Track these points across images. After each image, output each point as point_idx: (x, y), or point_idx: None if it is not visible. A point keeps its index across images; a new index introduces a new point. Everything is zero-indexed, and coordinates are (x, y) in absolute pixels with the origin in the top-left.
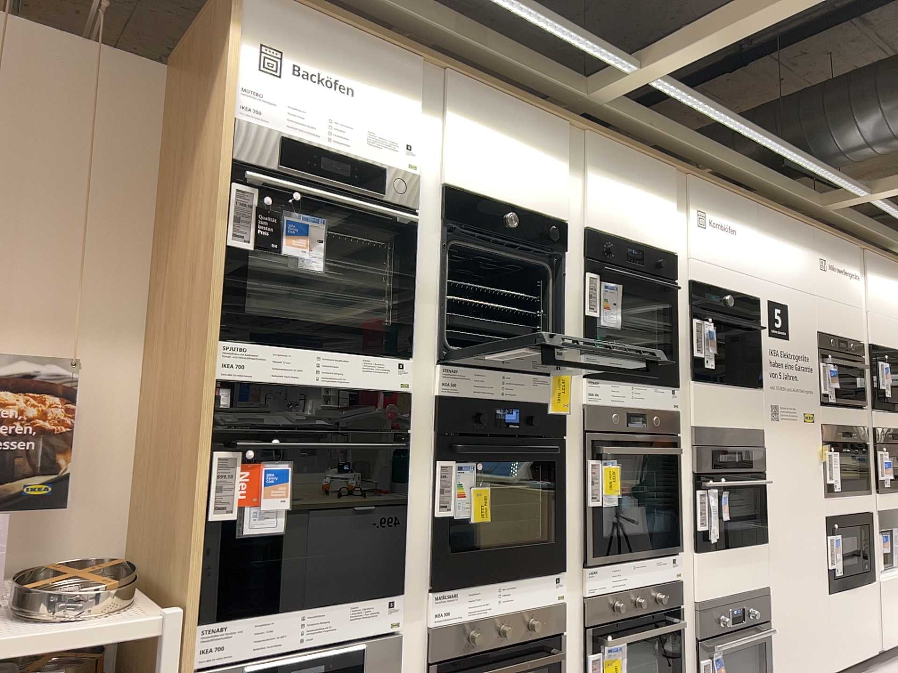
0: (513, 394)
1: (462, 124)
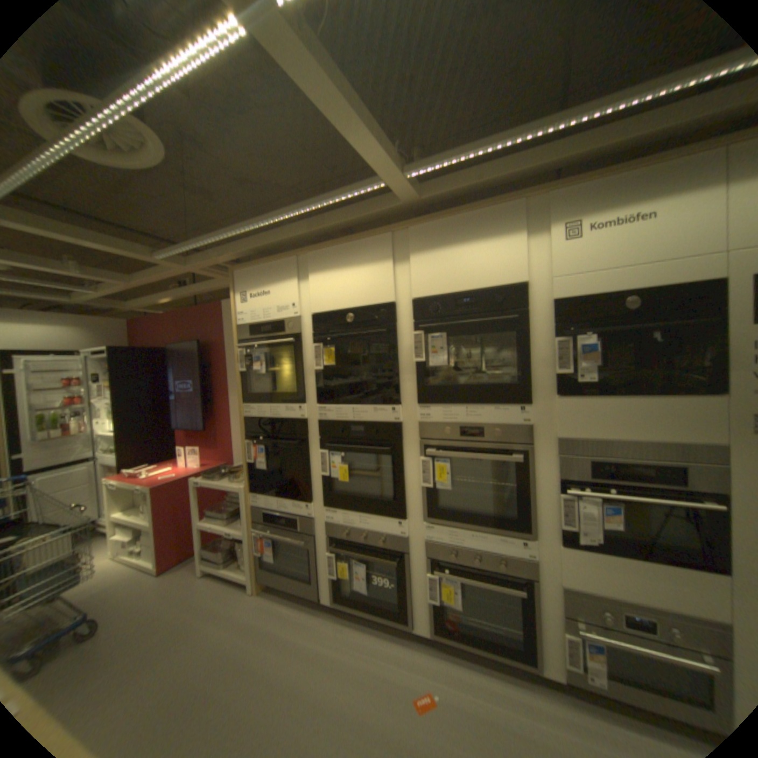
0: (362, 420)
1: (315, 272)
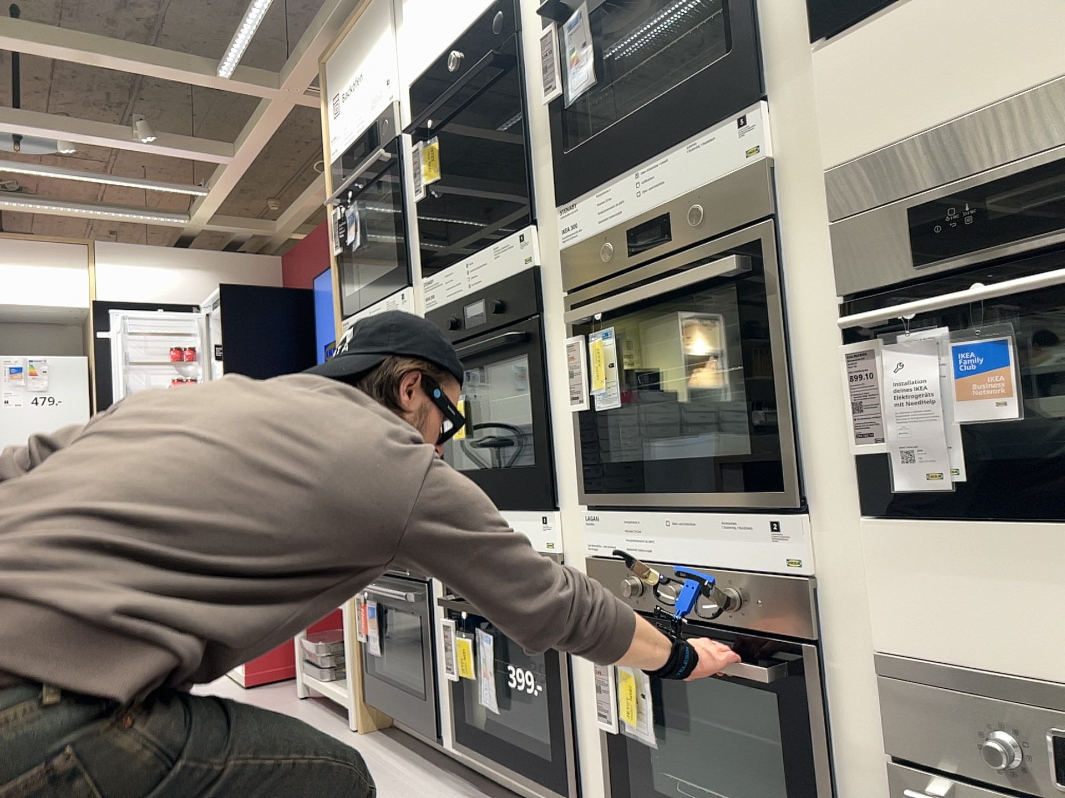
0: (479, 282)
1: None
